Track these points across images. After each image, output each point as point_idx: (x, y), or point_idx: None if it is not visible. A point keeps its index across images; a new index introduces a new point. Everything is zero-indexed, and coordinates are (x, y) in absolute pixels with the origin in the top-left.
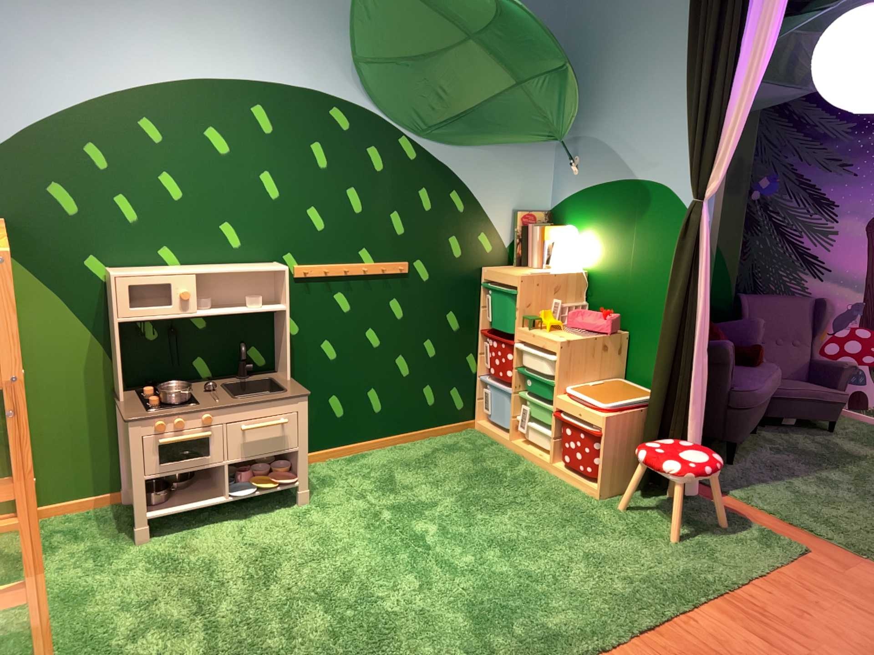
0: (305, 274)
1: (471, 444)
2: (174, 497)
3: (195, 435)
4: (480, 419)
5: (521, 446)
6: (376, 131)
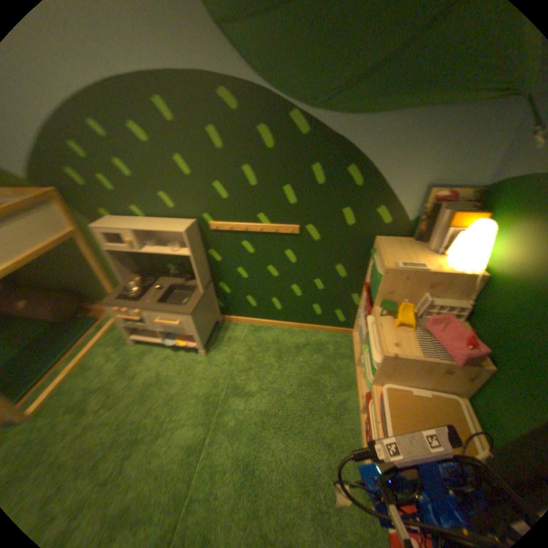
0: (216, 228)
1: (334, 353)
2: (147, 331)
3: (131, 318)
4: (358, 334)
5: (358, 381)
6: (265, 103)
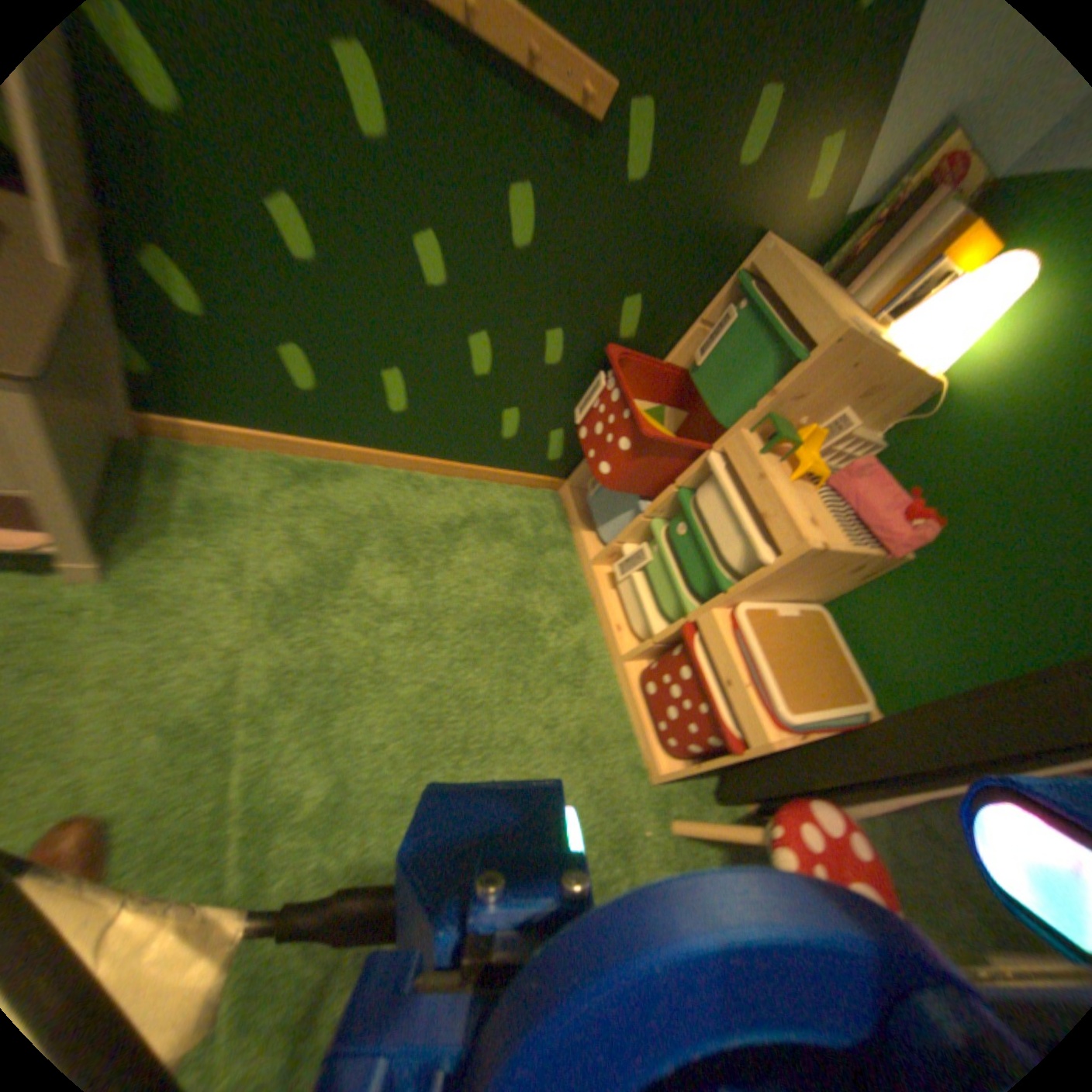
0: None
1: (534, 532)
2: None
3: None
4: (574, 486)
5: (599, 589)
6: None
